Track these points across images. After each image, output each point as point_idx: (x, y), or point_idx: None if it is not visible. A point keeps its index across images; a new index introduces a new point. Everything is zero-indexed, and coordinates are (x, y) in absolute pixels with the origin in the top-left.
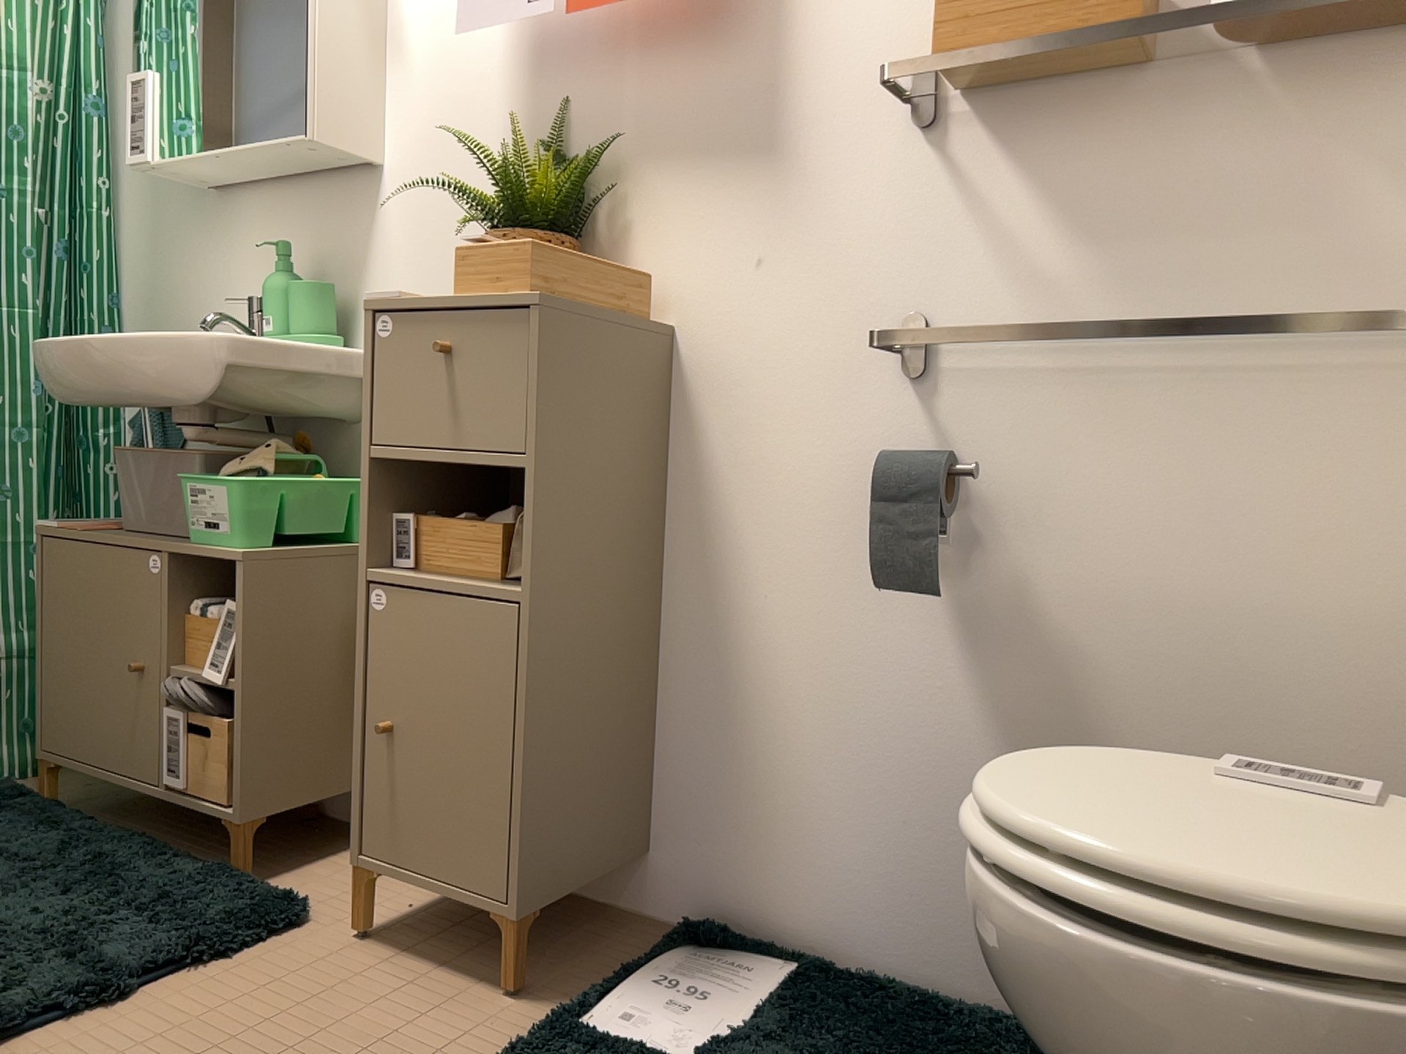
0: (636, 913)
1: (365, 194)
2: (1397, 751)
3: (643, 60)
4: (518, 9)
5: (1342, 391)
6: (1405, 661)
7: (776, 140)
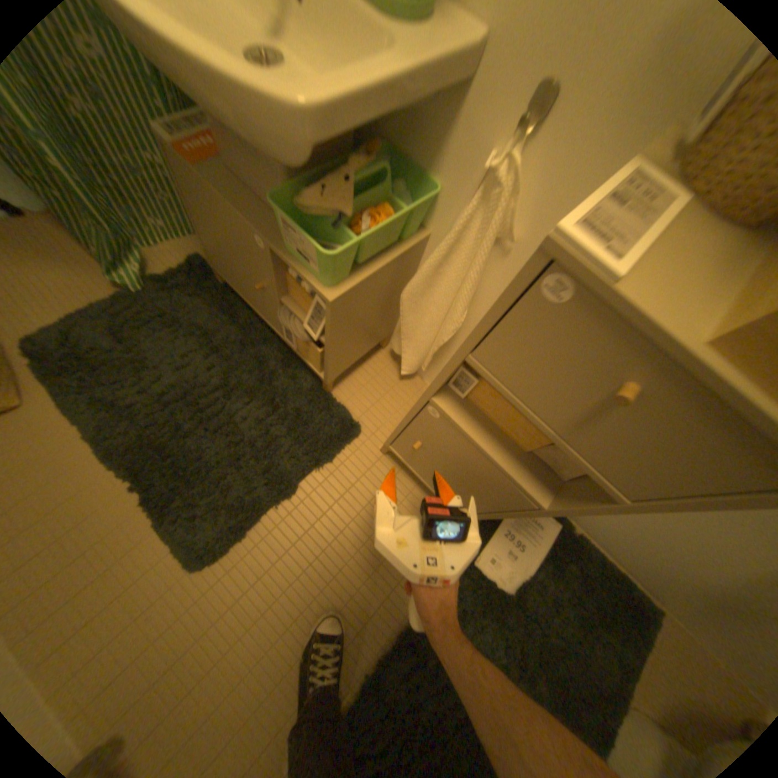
0: None
1: None
2: None
3: None
4: None
5: None
6: None
7: None
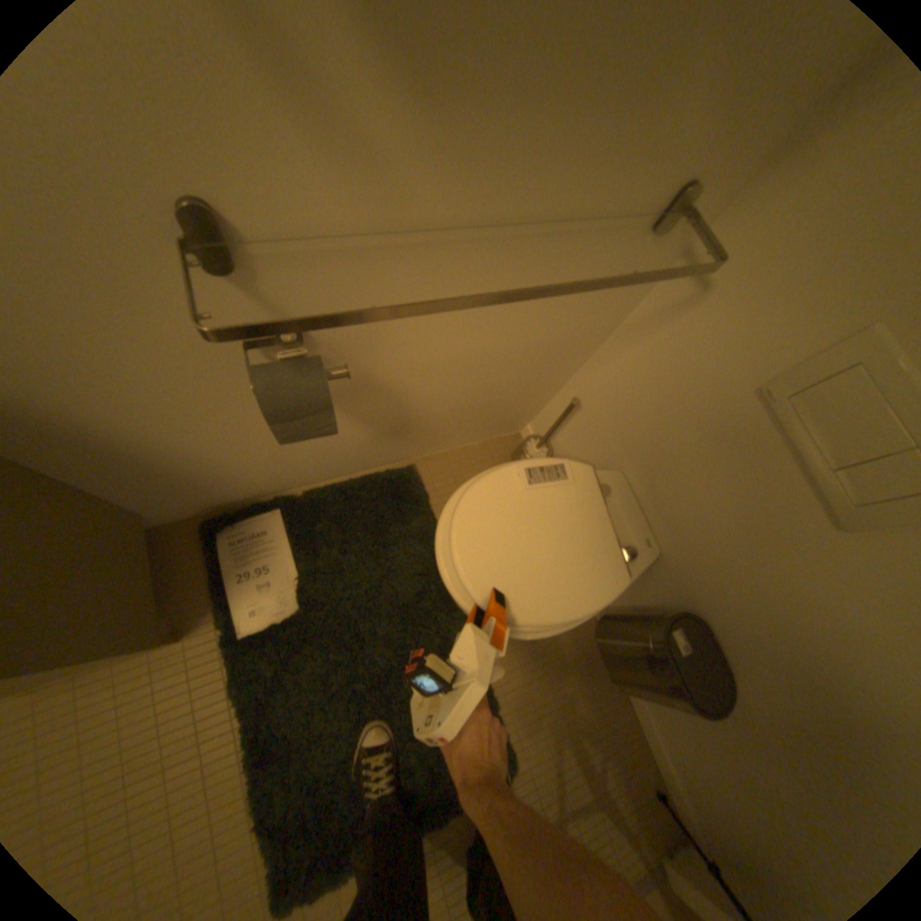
0: (154, 527)
1: None
2: (528, 372)
3: None
4: None
5: (582, 242)
6: (545, 348)
7: None
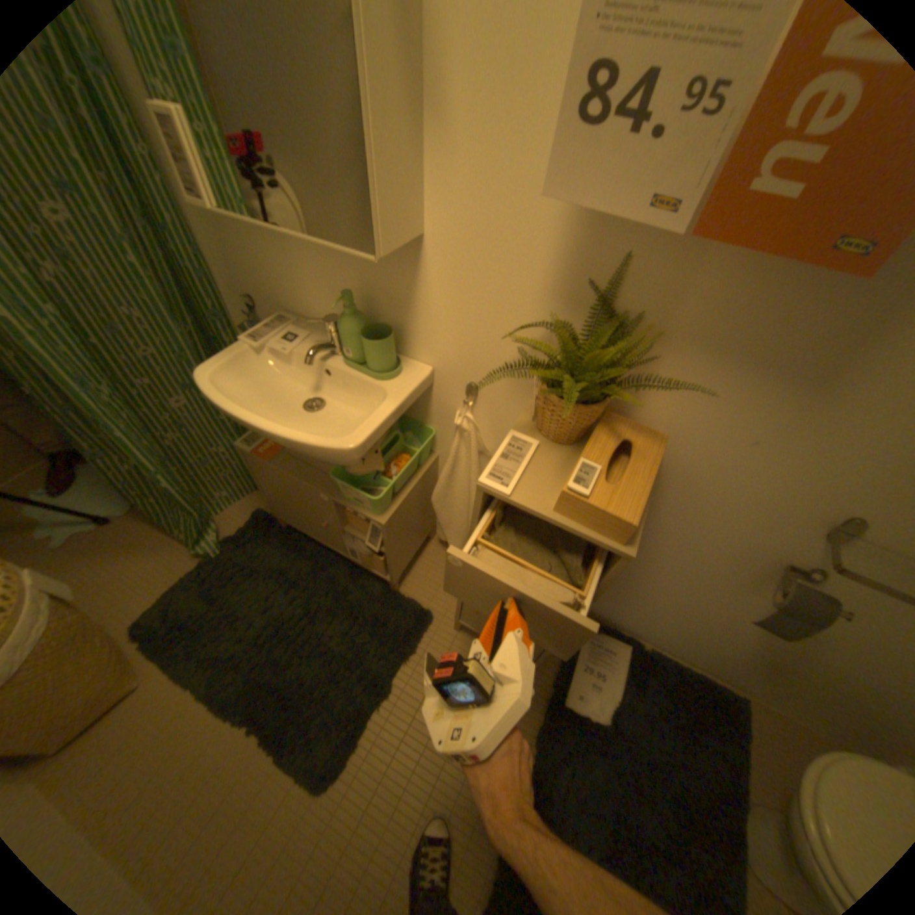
0: None
1: (408, 251)
2: None
3: (735, 247)
4: (635, 199)
5: None
6: None
7: (836, 376)
